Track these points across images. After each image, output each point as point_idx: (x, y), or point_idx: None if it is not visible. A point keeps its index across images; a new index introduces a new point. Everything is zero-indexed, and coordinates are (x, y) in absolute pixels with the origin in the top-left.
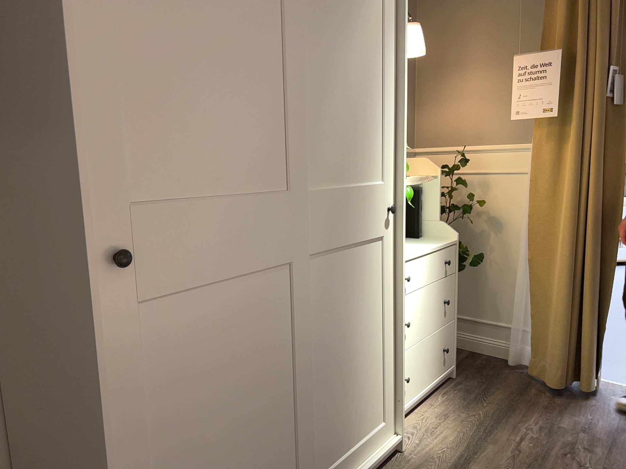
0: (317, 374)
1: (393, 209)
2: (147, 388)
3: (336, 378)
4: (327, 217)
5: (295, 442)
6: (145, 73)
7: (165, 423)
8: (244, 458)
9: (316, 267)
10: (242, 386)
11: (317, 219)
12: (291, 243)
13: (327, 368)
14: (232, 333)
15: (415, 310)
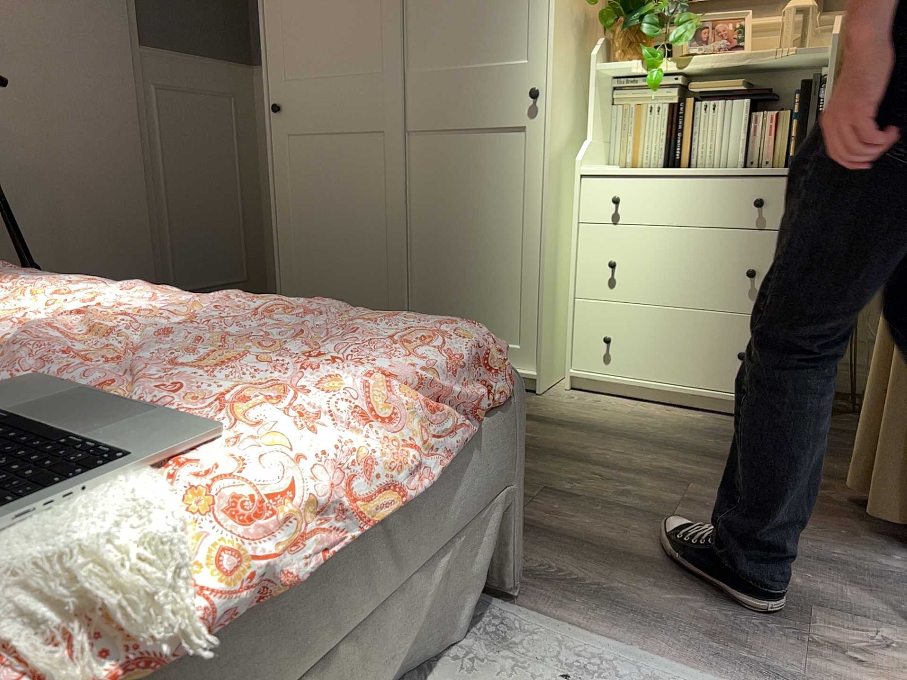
0: (422, 245)
1: (533, 93)
2: (286, 185)
3: (445, 261)
4: (433, 98)
5: (384, 283)
6: (286, 5)
7: (296, 211)
8: (342, 266)
9: (421, 144)
10: (341, 214)
11: (420, 99)
12: (380, 115)
13: (434, 246)
14: (334, 173)
15: (652, 258)
